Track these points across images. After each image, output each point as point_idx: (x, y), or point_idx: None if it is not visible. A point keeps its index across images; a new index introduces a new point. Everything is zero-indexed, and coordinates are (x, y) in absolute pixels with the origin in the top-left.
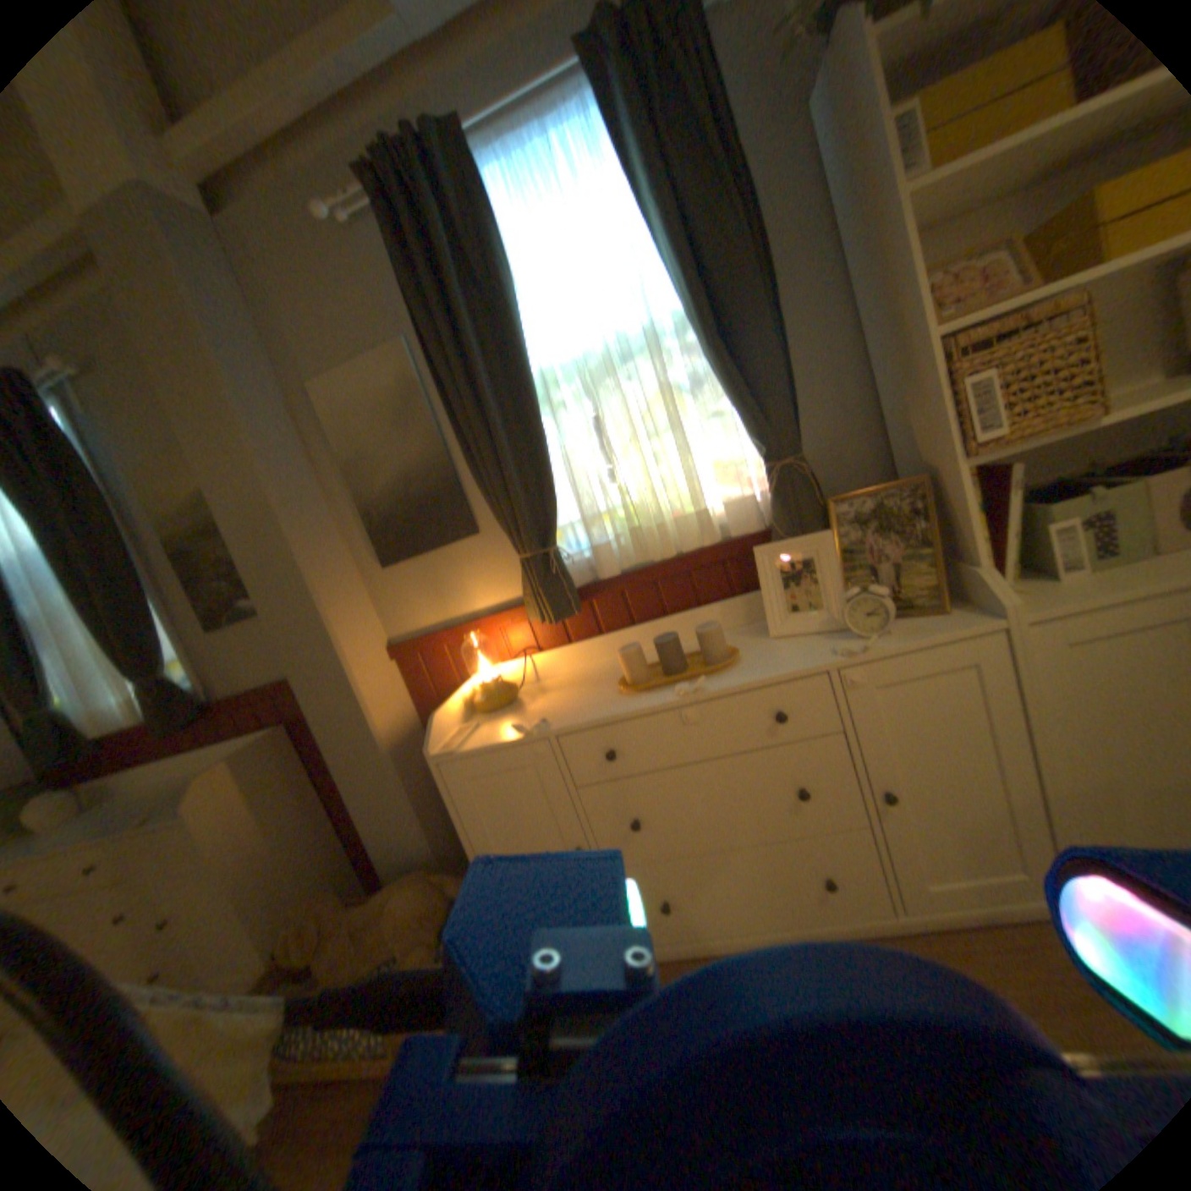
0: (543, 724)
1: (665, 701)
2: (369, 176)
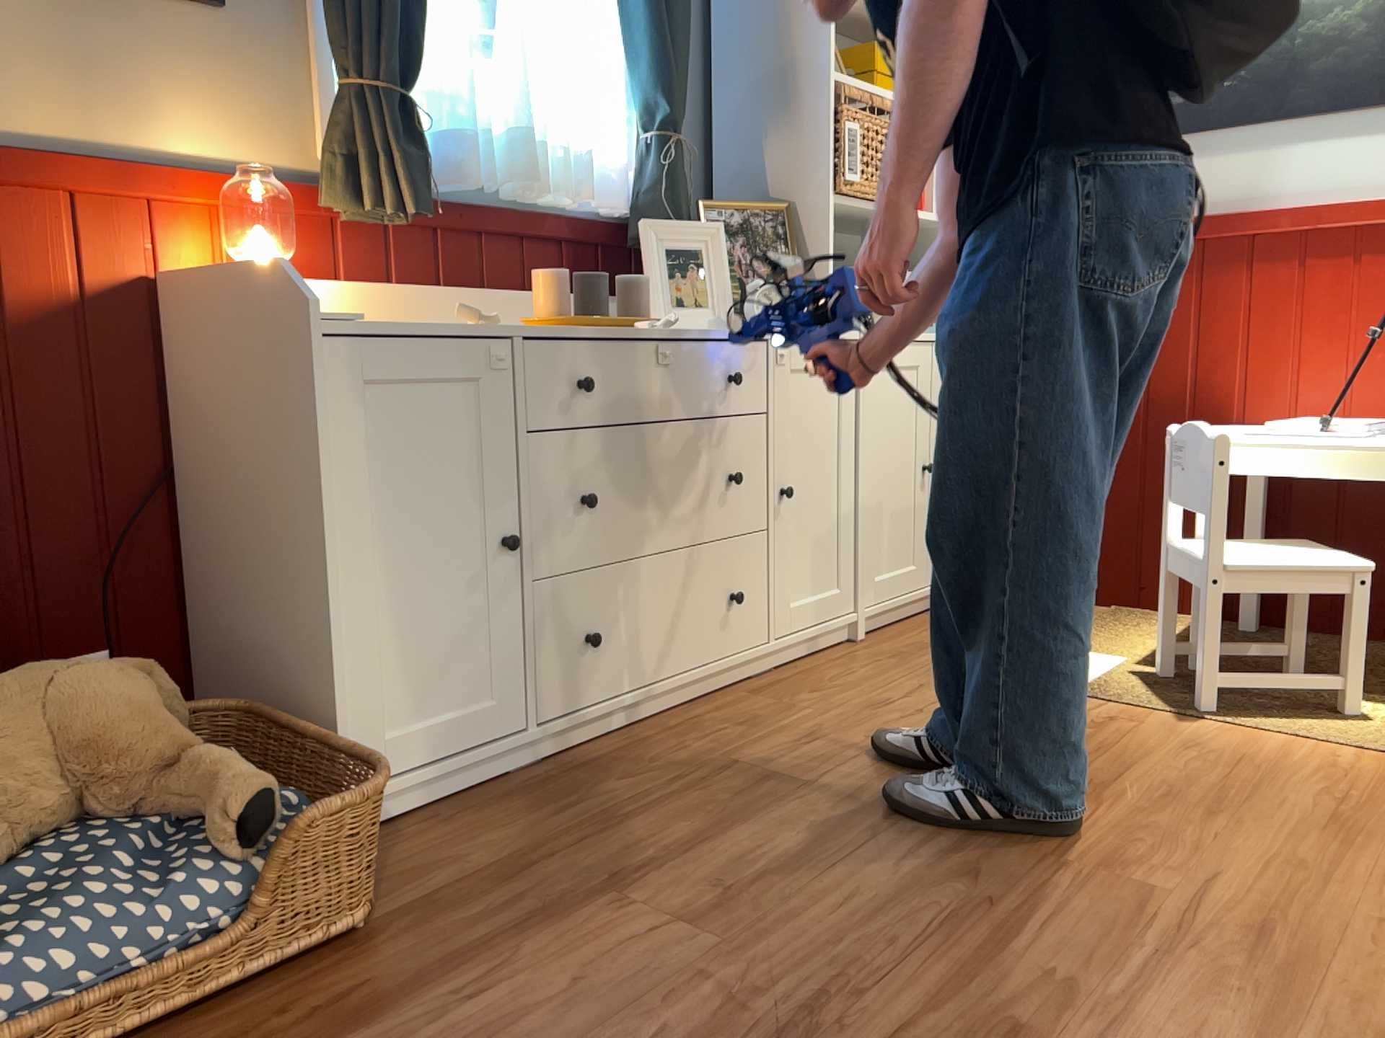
0: (495, 318)
1: (637, 331)
2: None
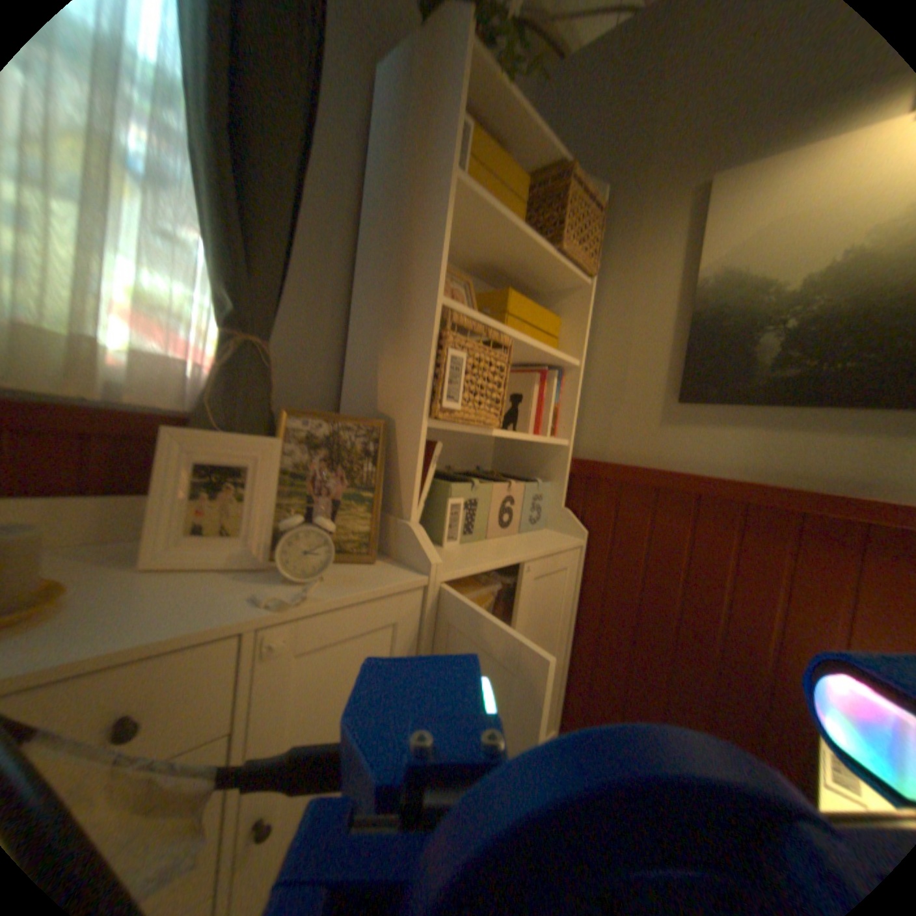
0: None
1: None
2: None
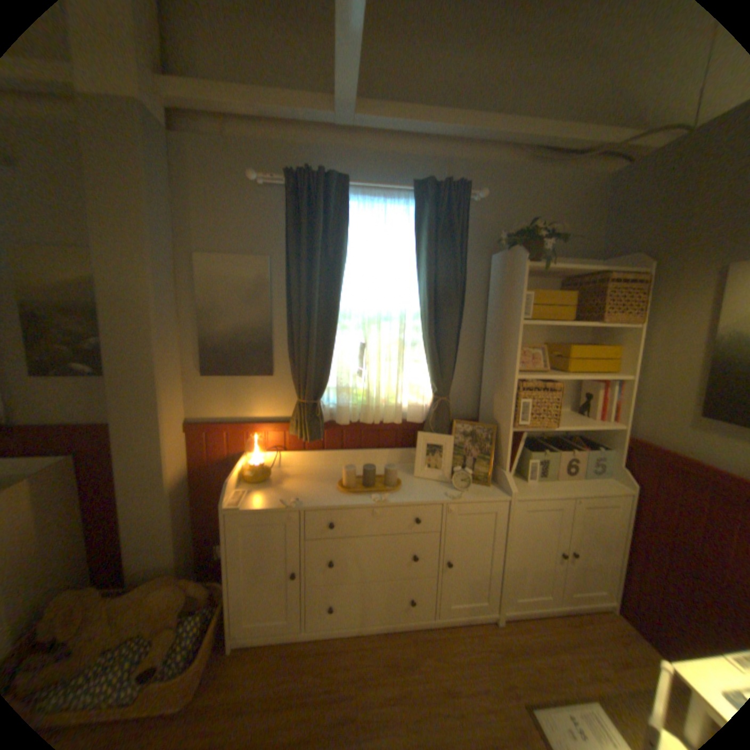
0: (296, 503)
1: (365, 504)
2: (286, 174)
